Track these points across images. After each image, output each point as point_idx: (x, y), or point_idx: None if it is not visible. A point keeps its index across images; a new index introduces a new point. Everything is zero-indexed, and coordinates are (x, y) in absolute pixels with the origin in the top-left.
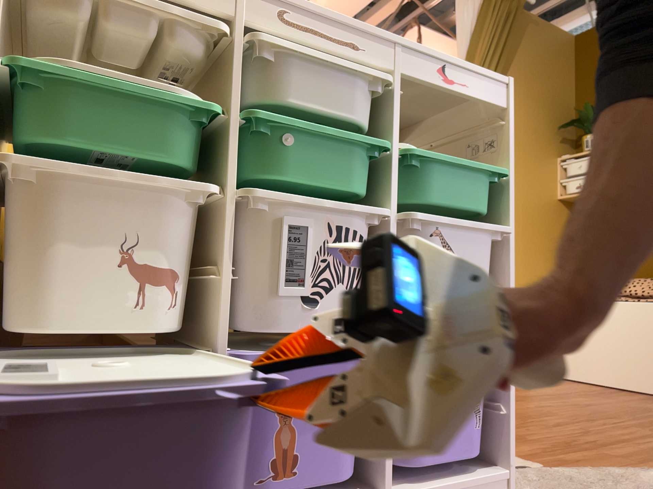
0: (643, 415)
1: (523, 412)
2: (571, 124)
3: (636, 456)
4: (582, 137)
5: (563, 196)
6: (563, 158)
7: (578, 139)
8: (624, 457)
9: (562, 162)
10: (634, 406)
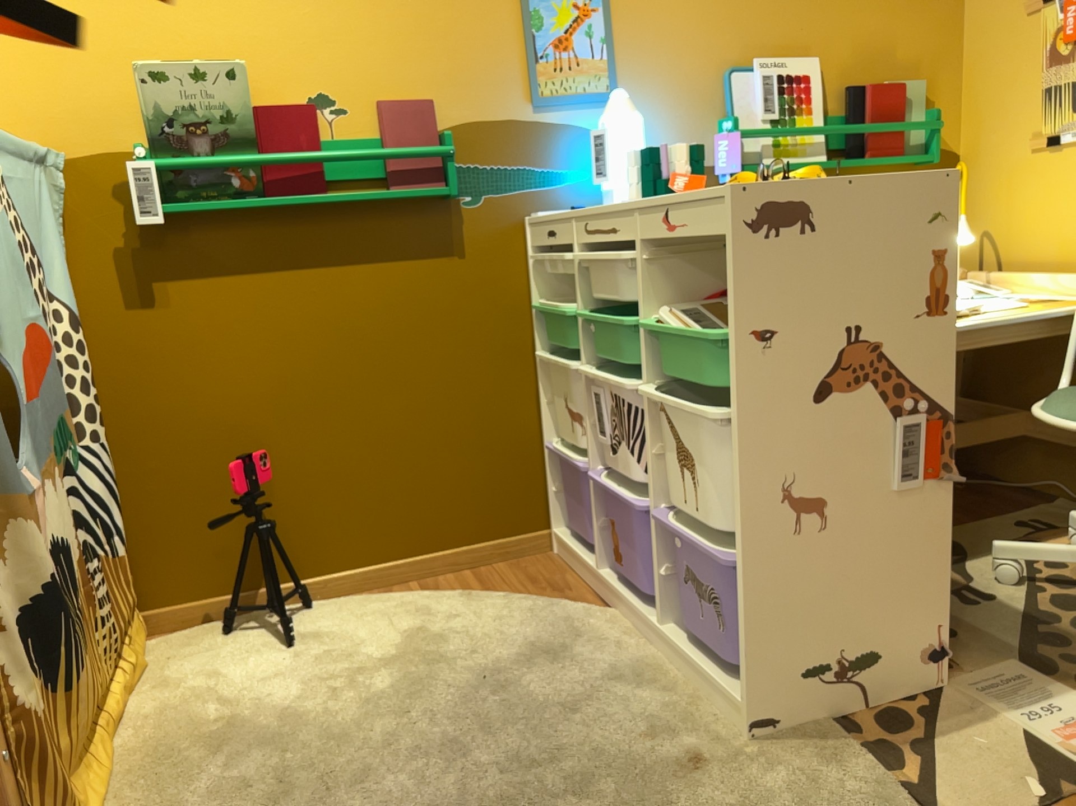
0: None
1: None
2: None
3: None
4: None
5: None
6: None
7: None
8: None
9: None
10: None
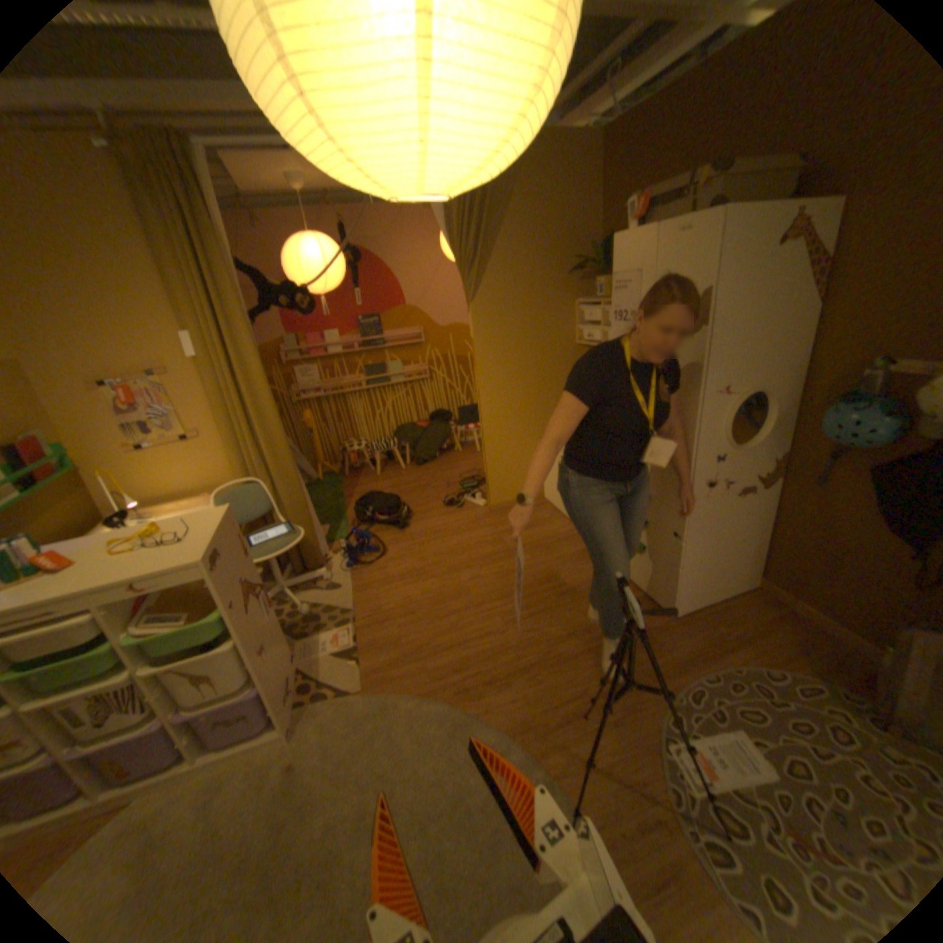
0: (533, 597)
1: (445, 597)
2: (589, 262)
3: (437, 678)
4: (599, 279)
5: (582, 344)
6: (583, 302)
7: (596, 280)
8: (426, 680)
9: (581, 307)
10: (549, 576)
